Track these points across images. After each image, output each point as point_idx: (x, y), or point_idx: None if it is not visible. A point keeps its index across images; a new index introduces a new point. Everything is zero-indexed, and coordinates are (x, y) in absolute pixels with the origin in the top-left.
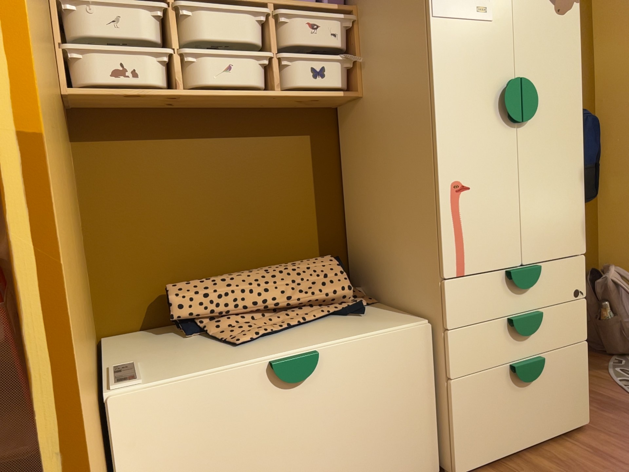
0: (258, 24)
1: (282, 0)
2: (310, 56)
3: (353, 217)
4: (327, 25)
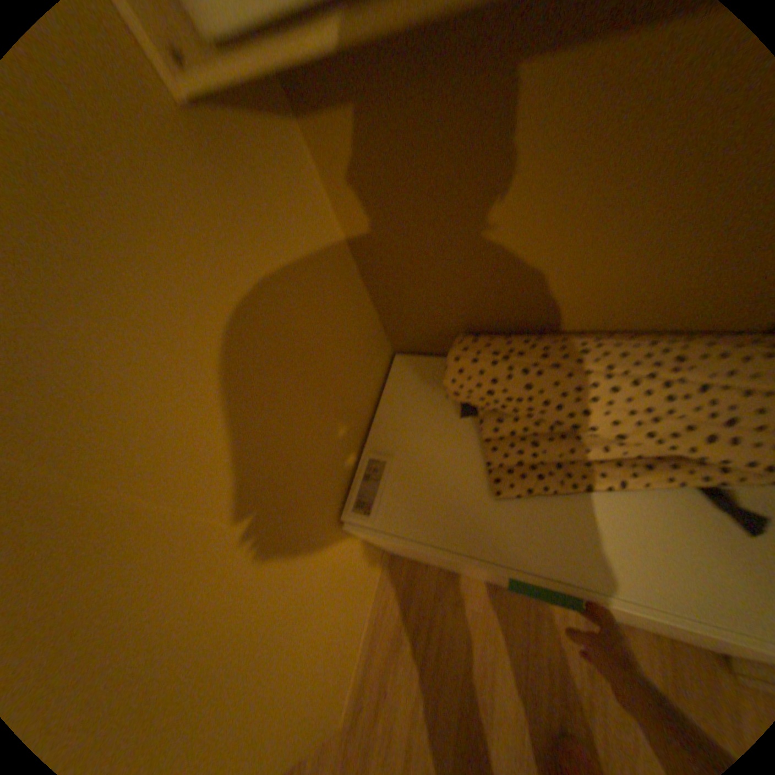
0: None
1: None
2: None
3: None
4: None
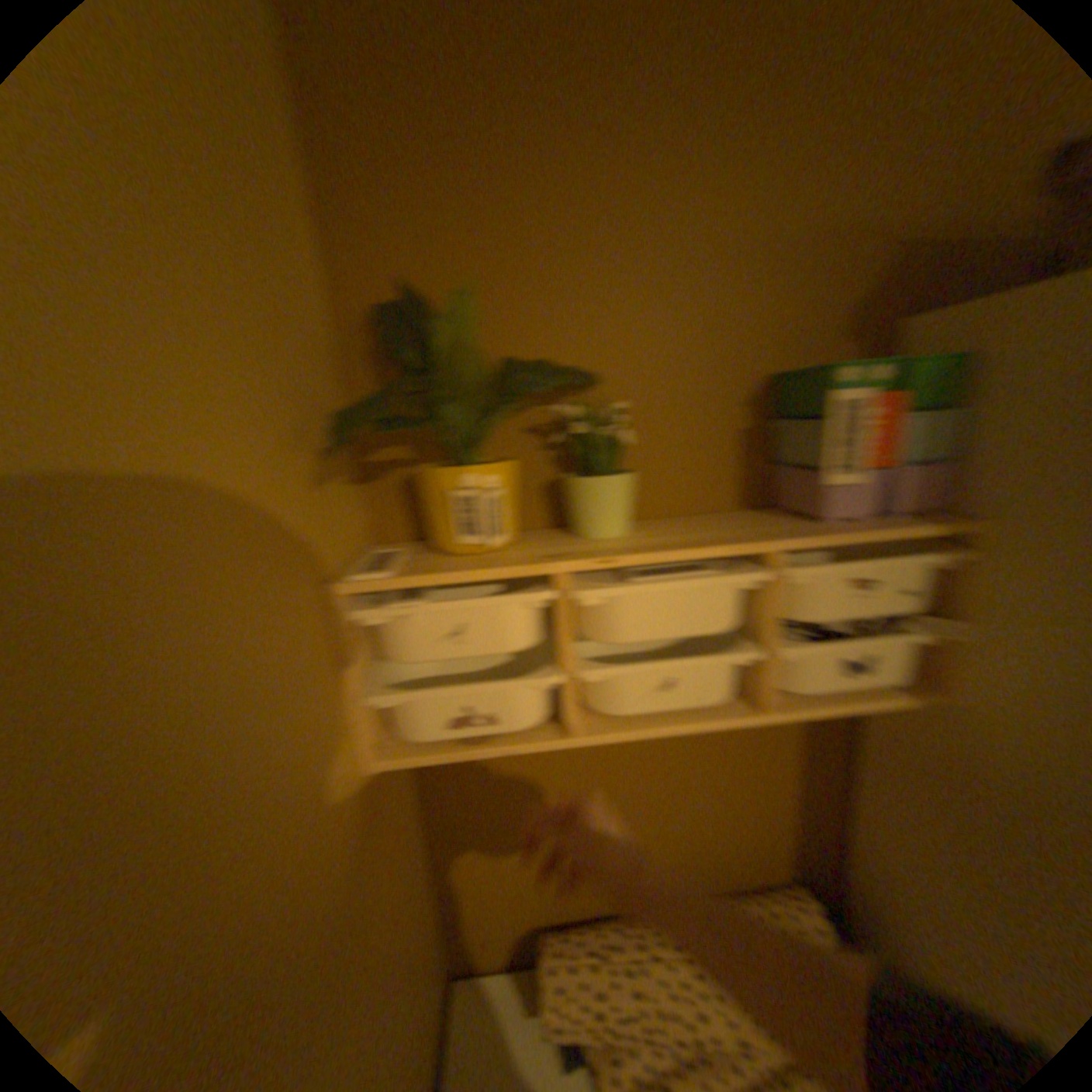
0: (742, 587)
1: (803, 536)
2: (851, 647)
3: (868, 838)
4: (905, 577)
